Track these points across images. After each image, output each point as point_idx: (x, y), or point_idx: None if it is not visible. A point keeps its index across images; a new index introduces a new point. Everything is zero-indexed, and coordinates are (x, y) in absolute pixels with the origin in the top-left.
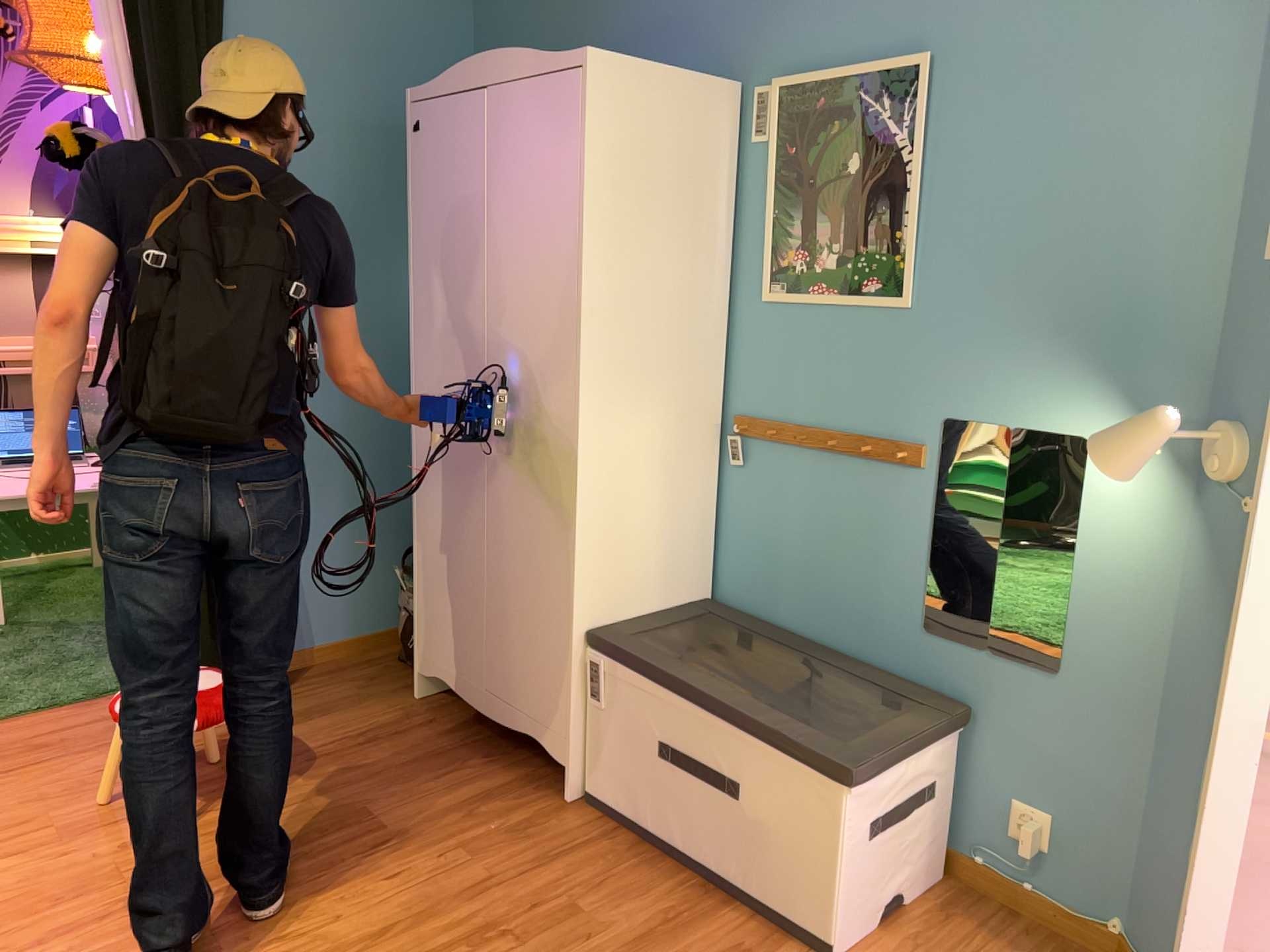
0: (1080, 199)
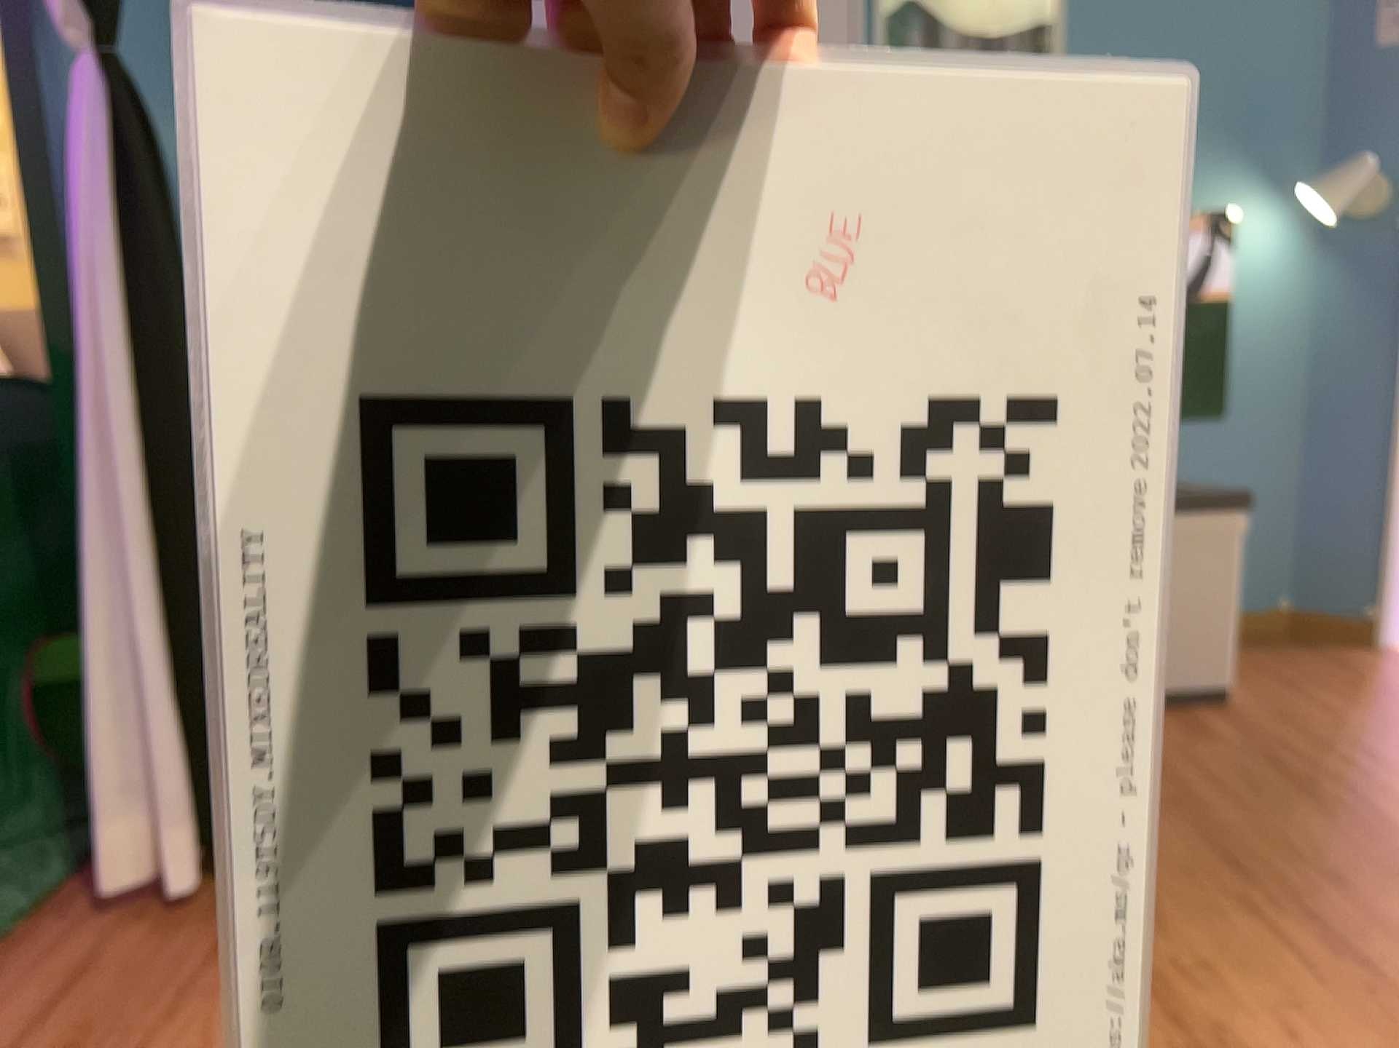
0: (1218, 0)
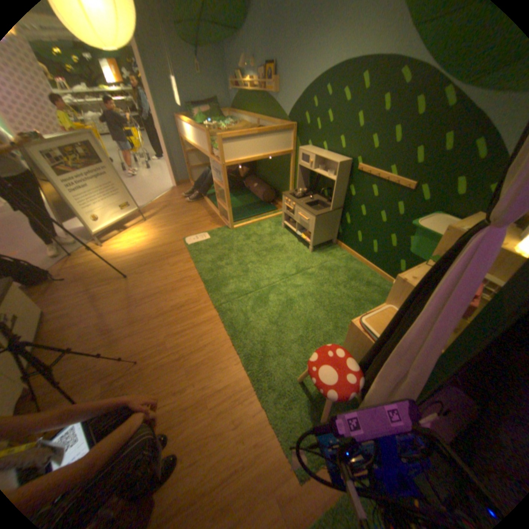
0: None
